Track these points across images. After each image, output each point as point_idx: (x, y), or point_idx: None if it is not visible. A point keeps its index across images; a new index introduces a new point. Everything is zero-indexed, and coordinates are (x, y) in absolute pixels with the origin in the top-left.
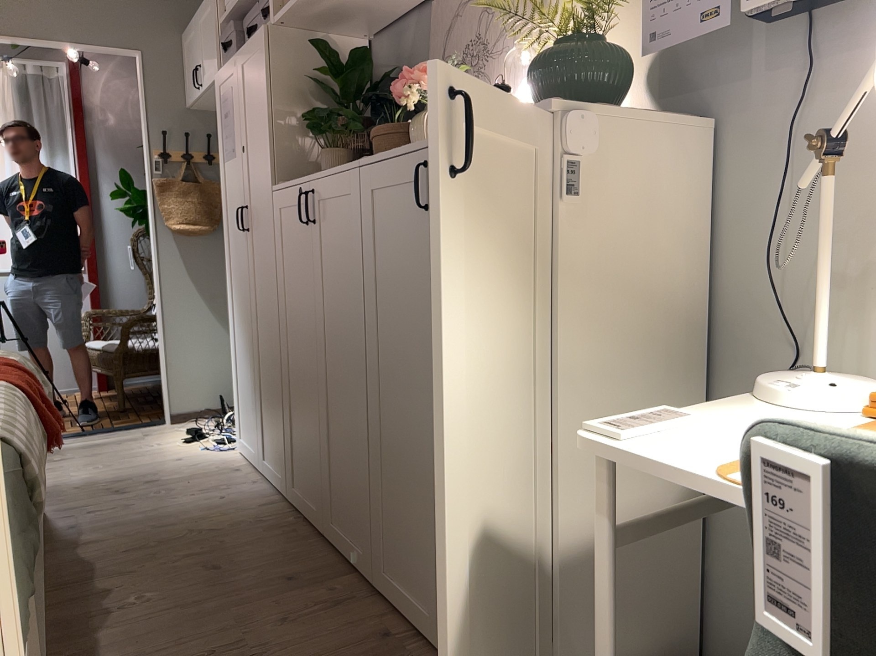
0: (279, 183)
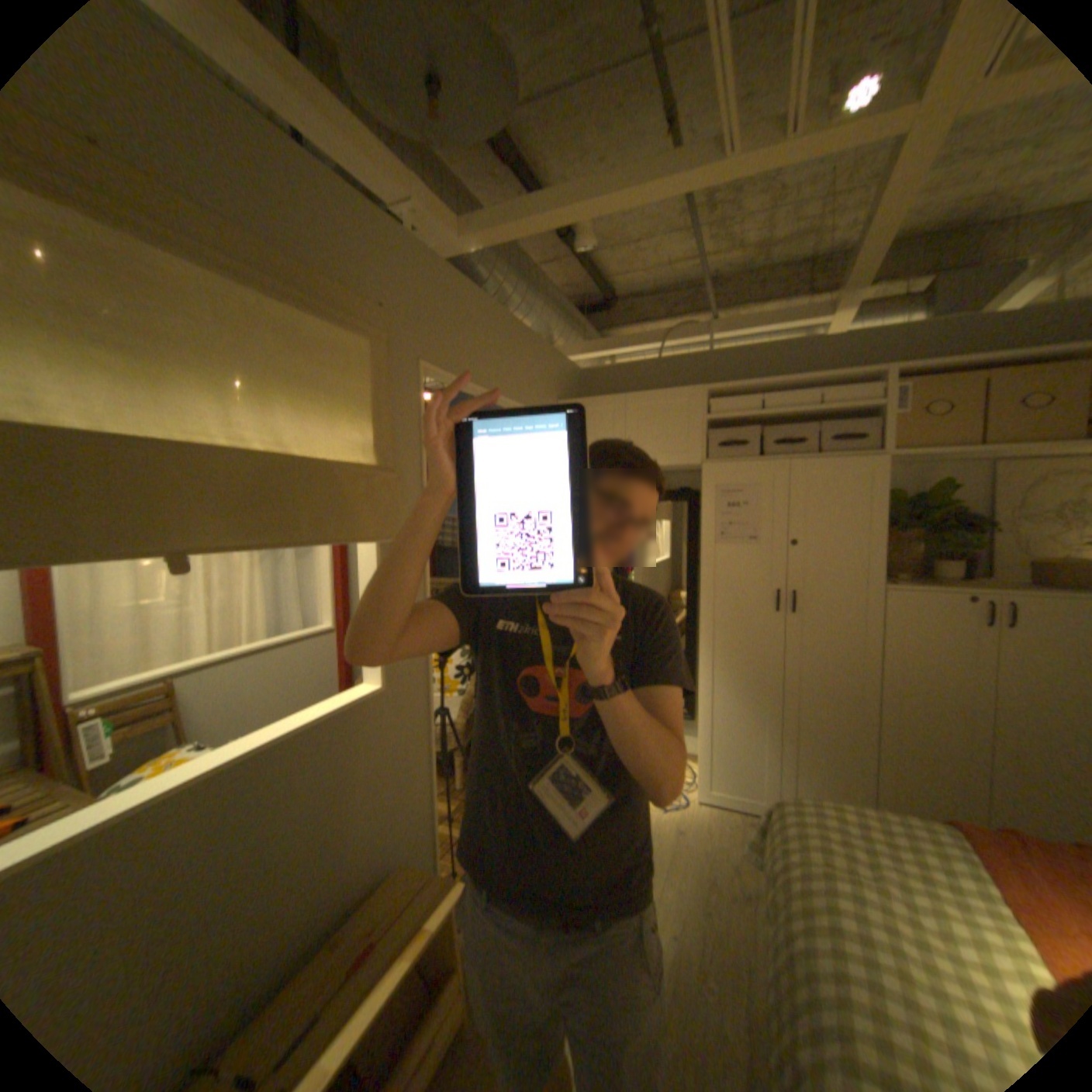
0: (902, 586)
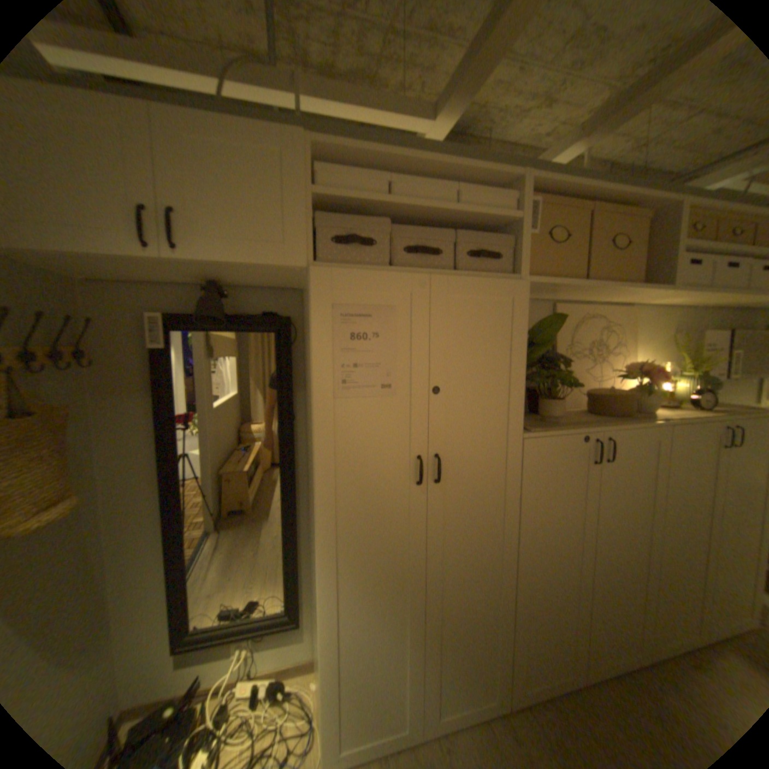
0: (535, 431)
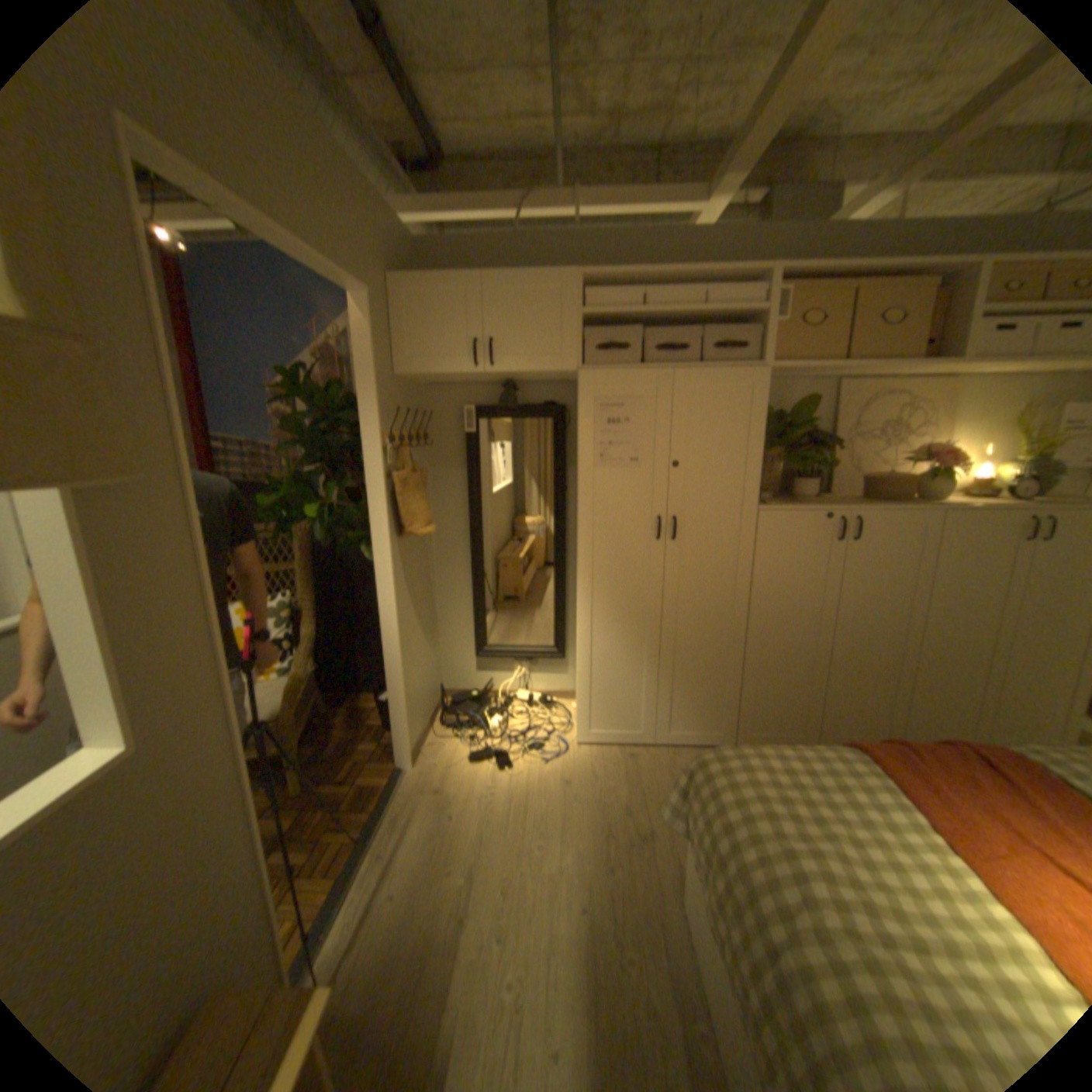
0: (772, 505)
